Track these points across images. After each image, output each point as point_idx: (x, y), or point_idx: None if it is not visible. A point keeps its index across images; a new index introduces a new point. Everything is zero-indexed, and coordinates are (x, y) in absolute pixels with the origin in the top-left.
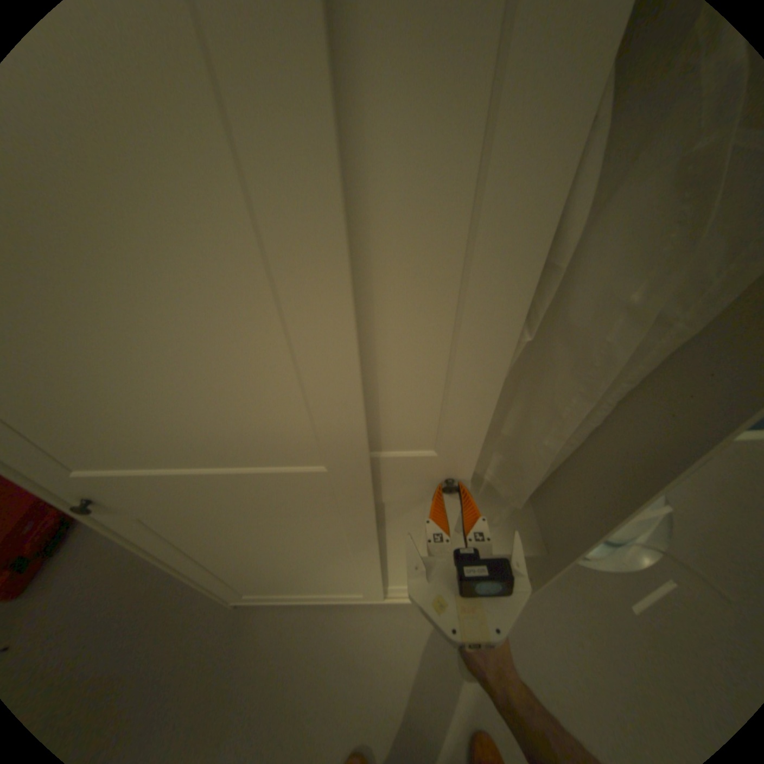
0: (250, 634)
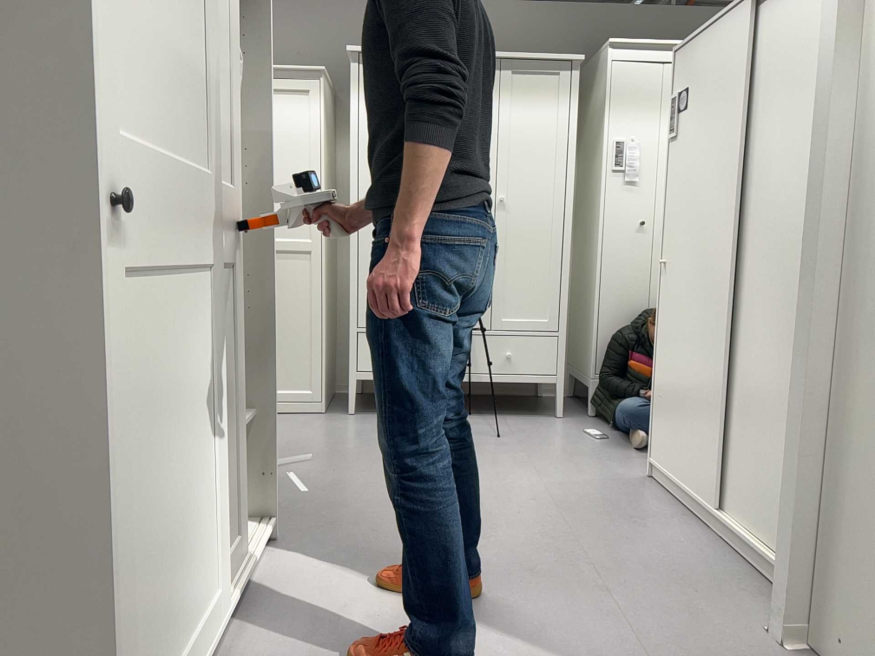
0: None
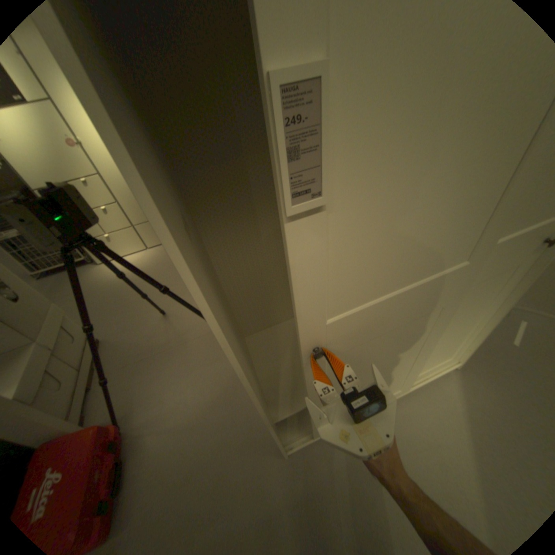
0: (310, 469)
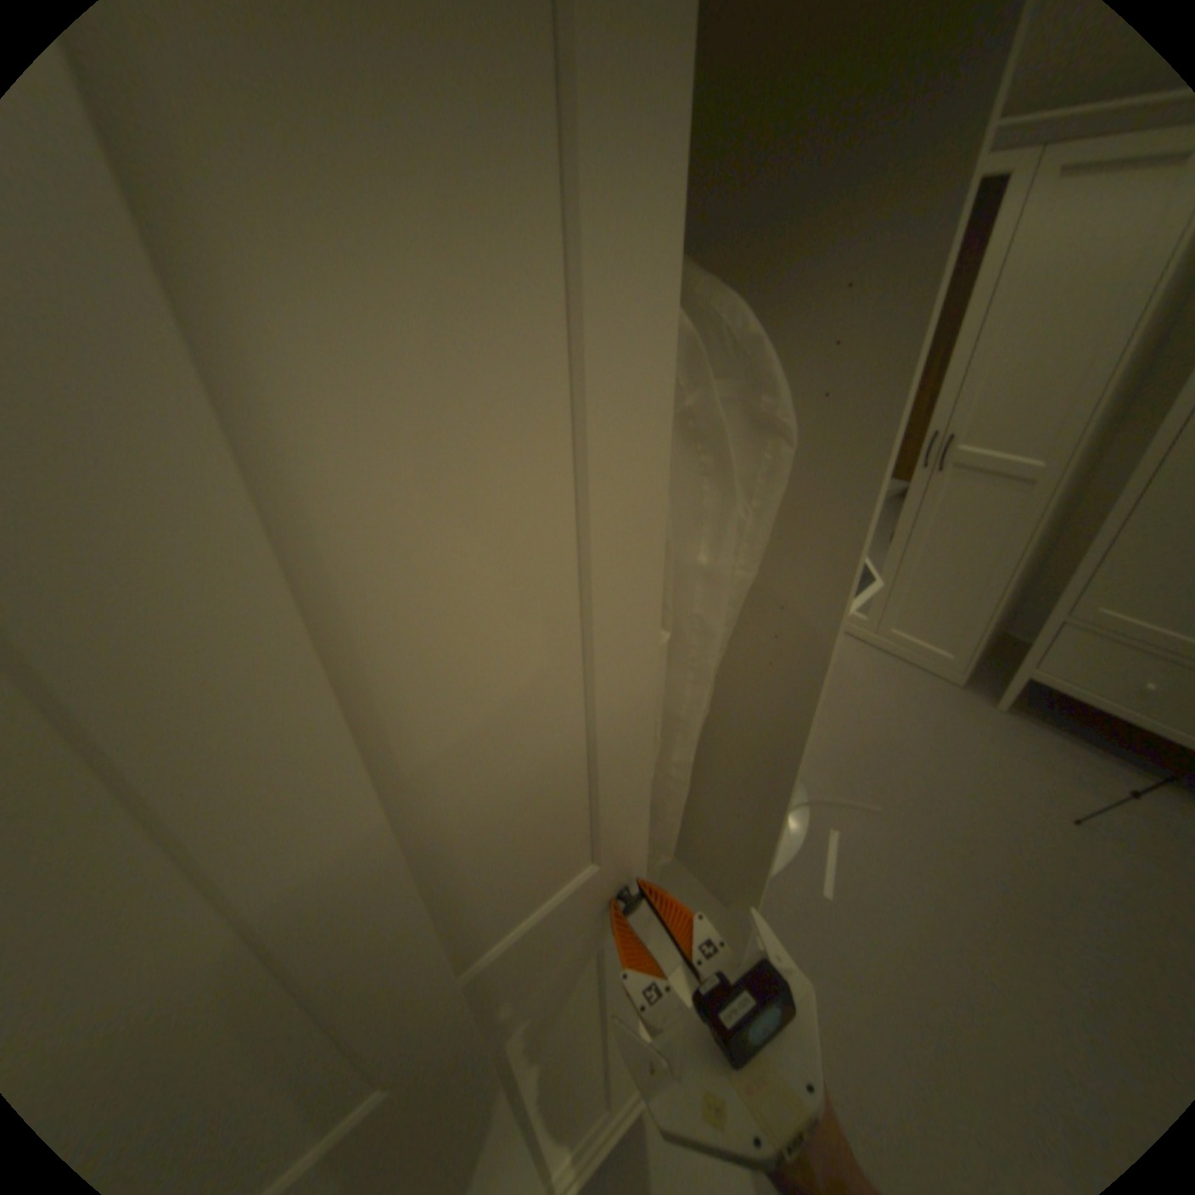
0: None
